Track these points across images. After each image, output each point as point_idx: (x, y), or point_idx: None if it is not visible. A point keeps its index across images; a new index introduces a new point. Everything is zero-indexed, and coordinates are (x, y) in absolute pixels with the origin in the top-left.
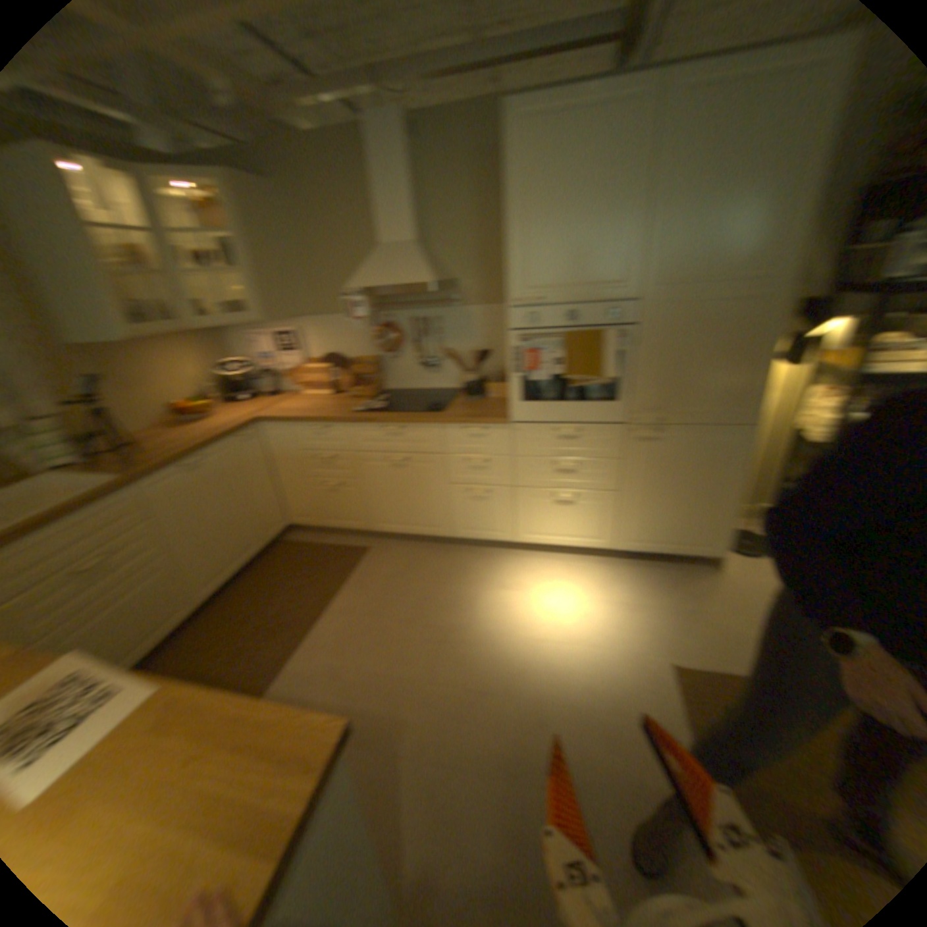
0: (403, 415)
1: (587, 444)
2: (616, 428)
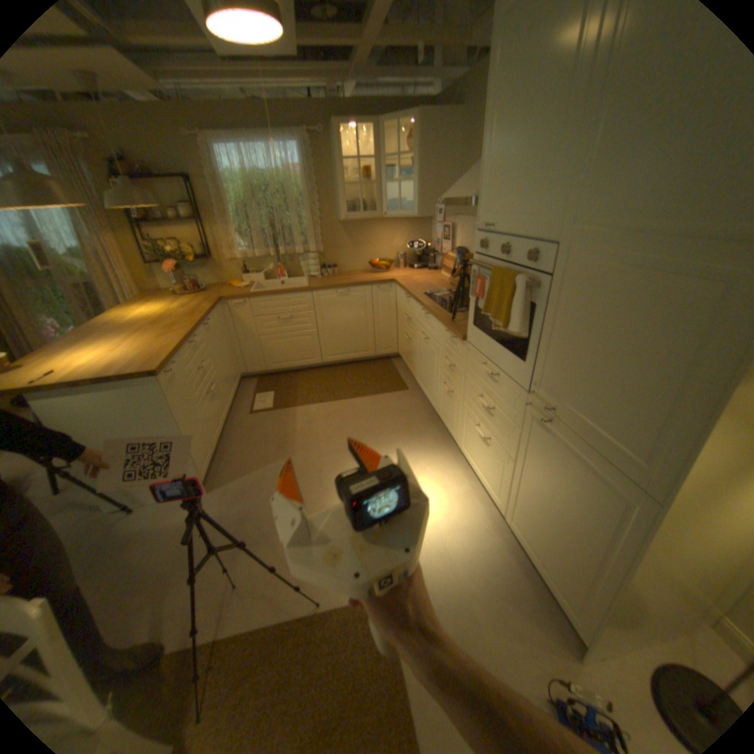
0: (435, 307)
1: (502, 397)
2: (522, 395)
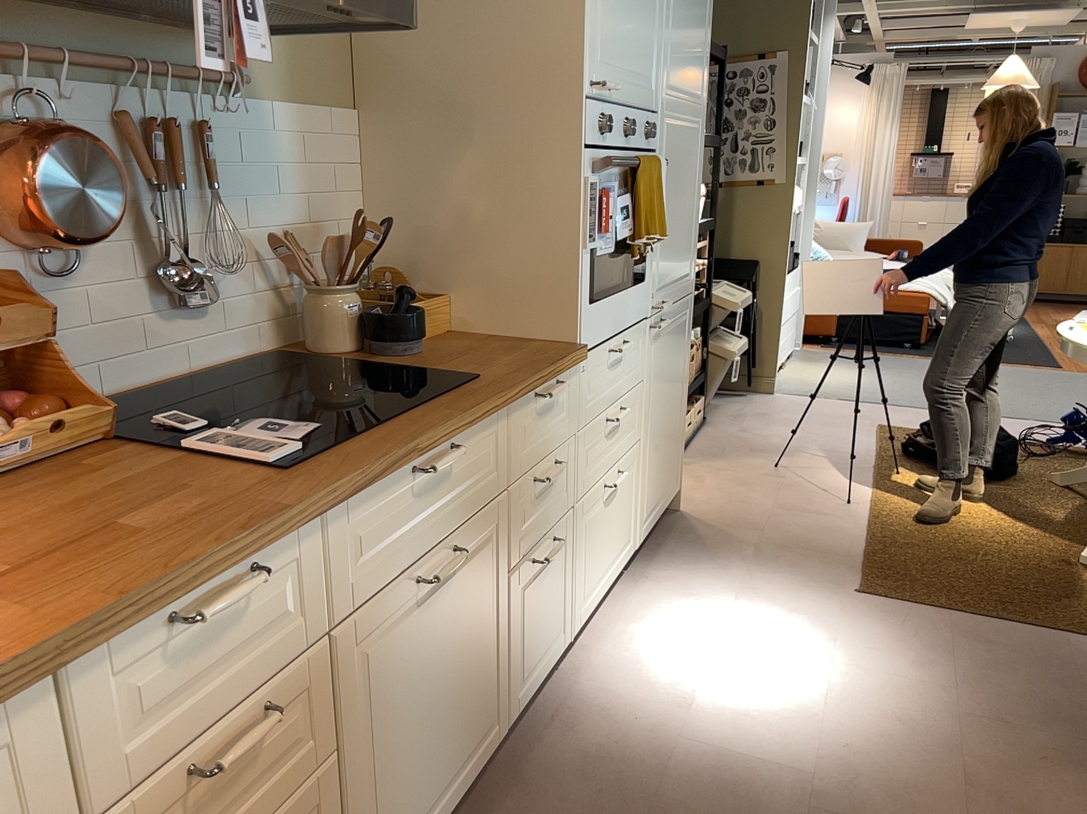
0: (438, 405)
1: (630, 365)
2: (645, 325)
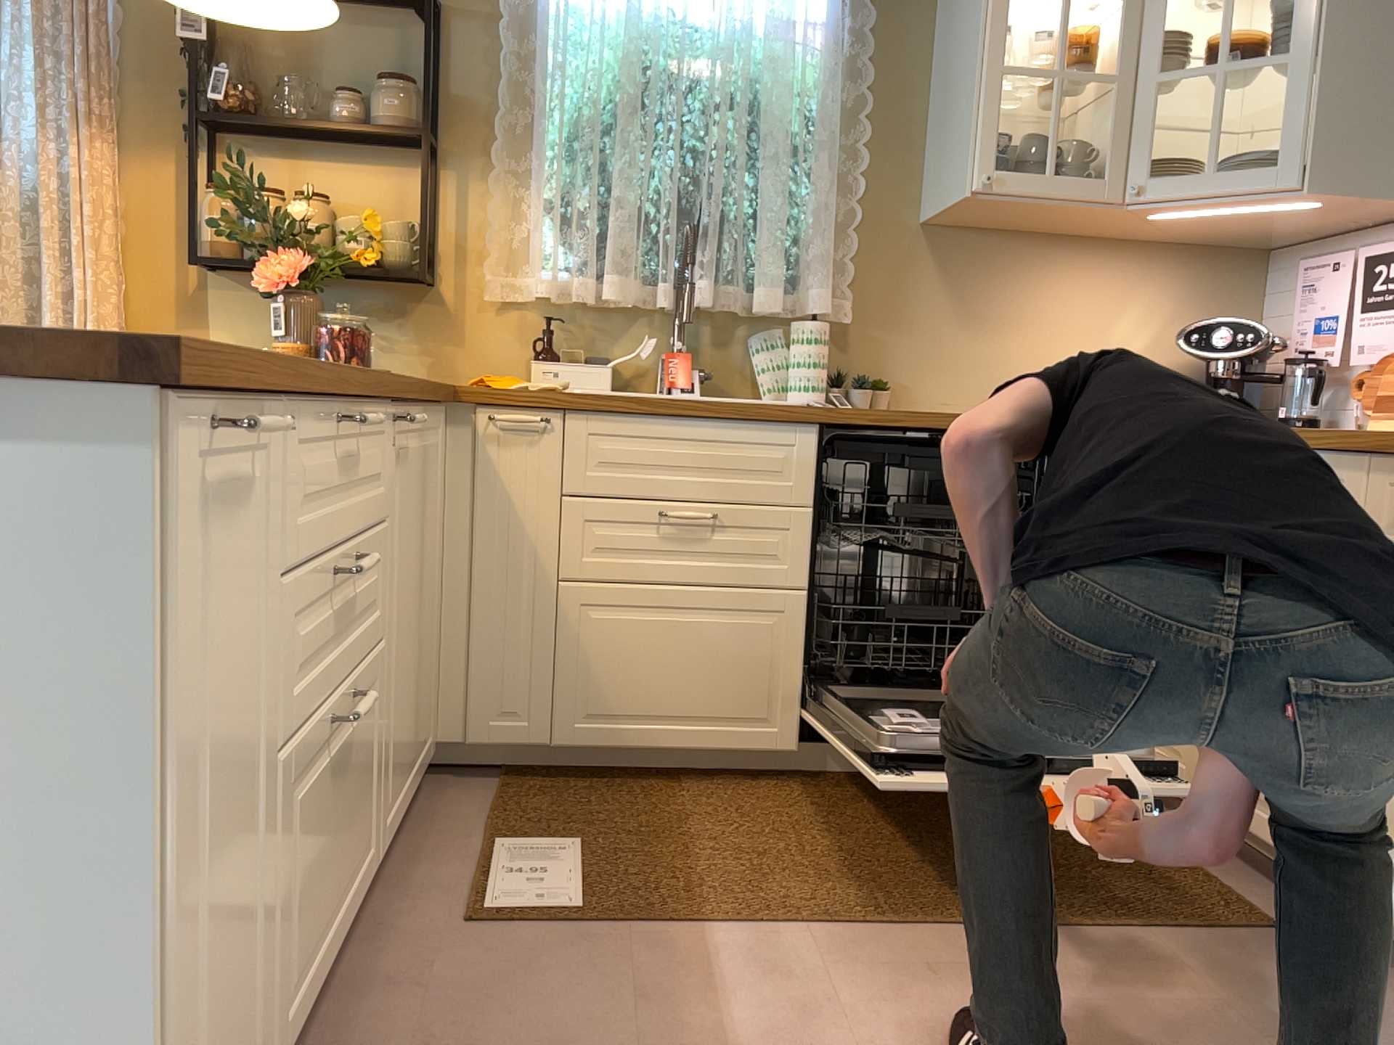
0: None
1: None
2: None
